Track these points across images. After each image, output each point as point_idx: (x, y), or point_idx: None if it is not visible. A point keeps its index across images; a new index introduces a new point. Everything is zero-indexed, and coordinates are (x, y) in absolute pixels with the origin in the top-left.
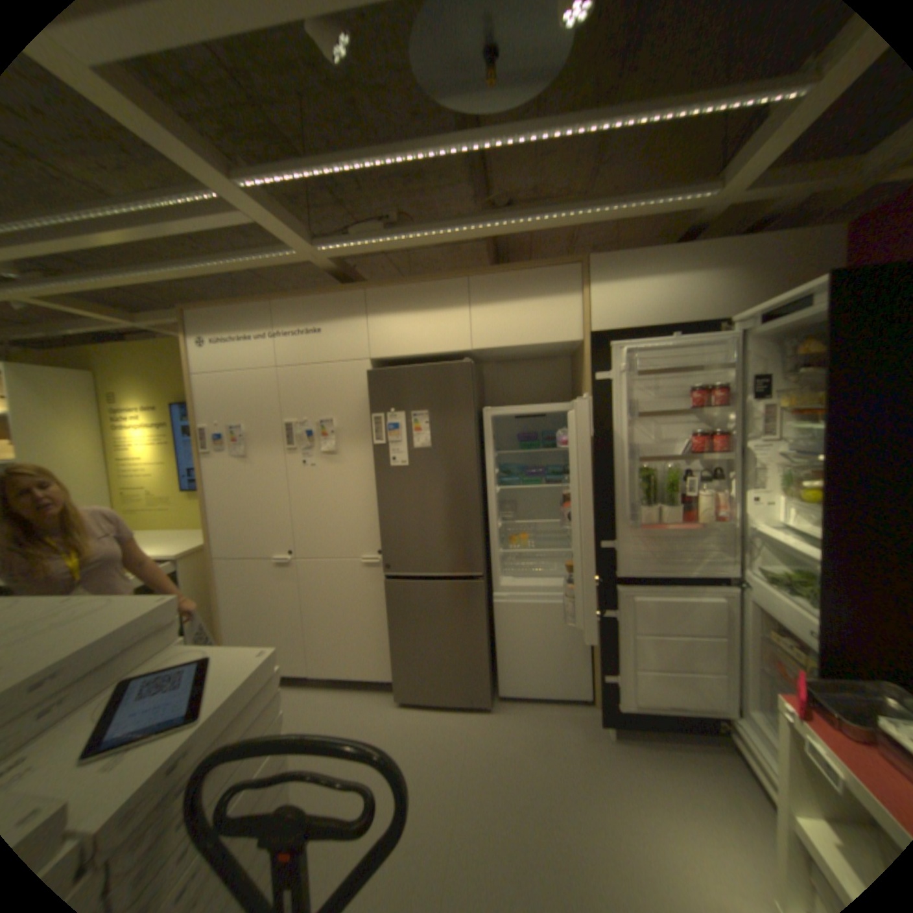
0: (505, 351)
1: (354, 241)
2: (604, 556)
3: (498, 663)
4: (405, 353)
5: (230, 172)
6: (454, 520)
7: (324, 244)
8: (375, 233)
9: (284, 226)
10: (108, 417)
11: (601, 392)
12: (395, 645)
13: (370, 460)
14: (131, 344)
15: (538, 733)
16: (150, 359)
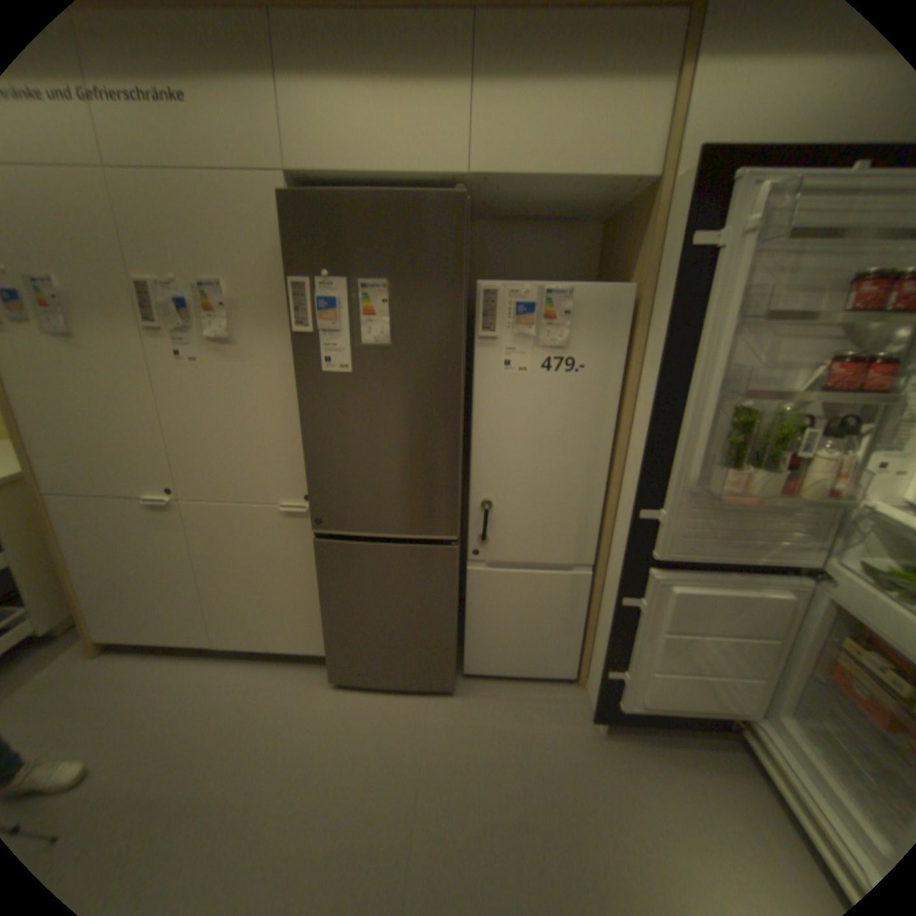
0: (520, 185)
1: None
2: (641, 529)
3: (465, 638)
4: (346, 163)
5: None
6: (419, 462)
7: None
8: None
9: None
10: None
11: (694, 267)
12: (328, 620)
13: (287, 357)
14: None
15: (512, 725)
16: None
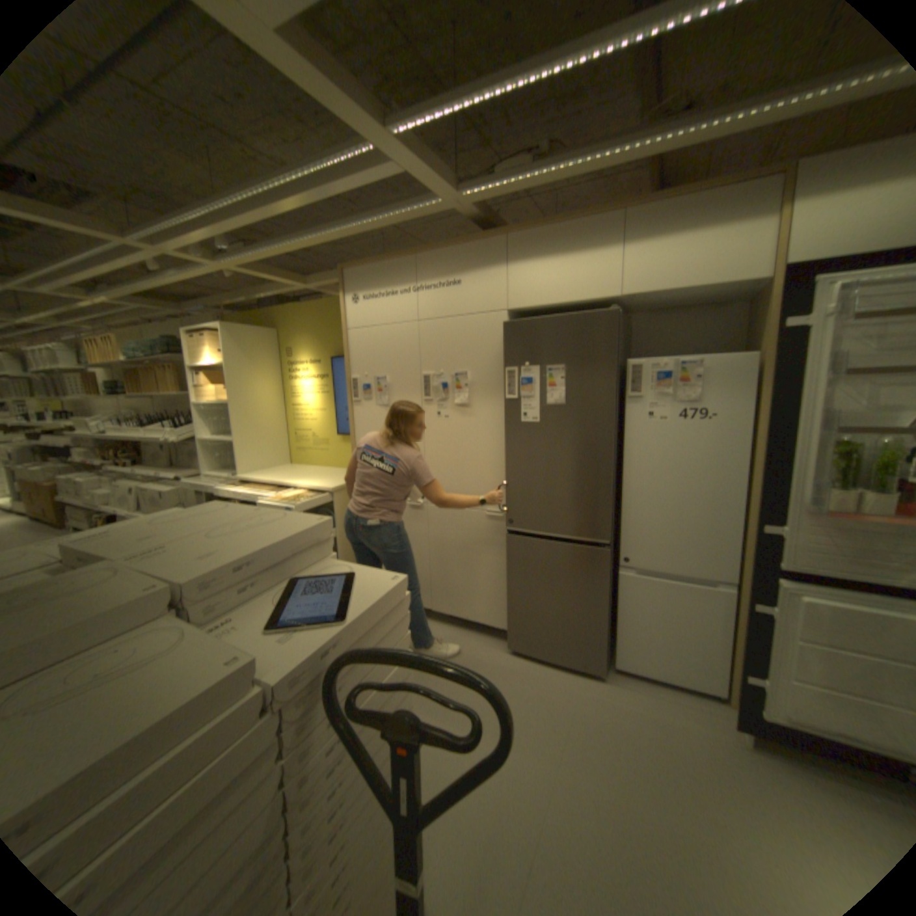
0: (661, 295)
1: (498, 180)
2: (767, 543)
3: (617, 636)
4: (543, 302)
5: (383, 119)
6: (582, 483)
7: (468, 188)
8: (521, 168)
9: (430, 171)
10: (285, 369)
11: (790, 342)
12: (511, 597)
13: (499, 414)
14: (302, 304)
15: (657, 716)
16: (315, 317)
